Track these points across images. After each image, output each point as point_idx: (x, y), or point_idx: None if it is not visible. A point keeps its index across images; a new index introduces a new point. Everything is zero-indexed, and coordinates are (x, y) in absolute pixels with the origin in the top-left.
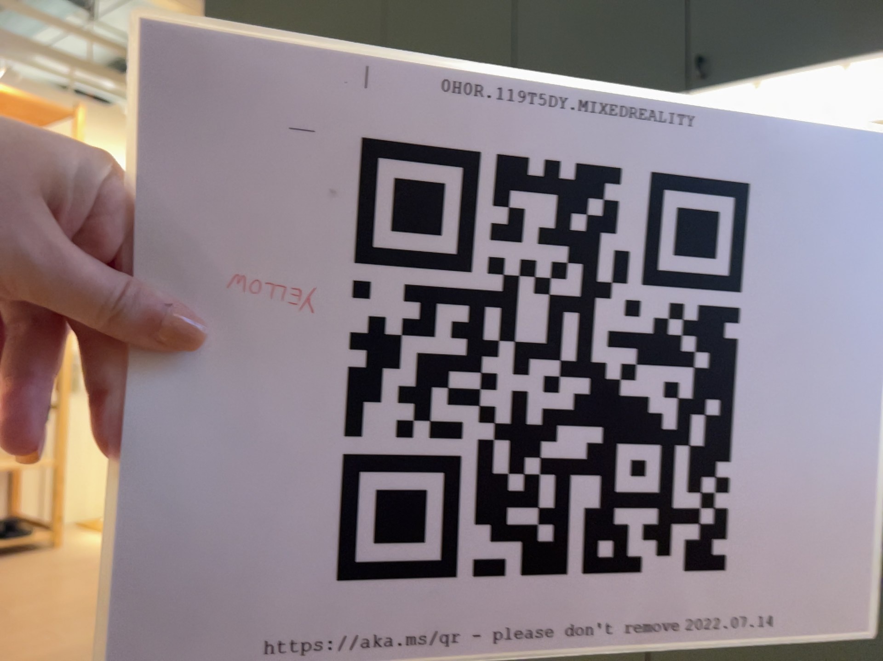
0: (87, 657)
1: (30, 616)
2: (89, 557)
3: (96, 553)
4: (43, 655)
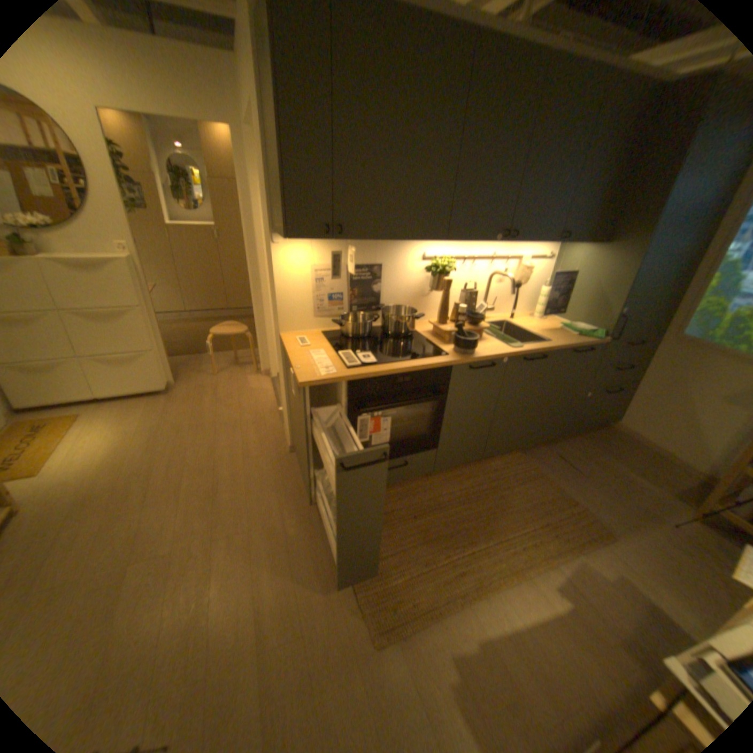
0: (277, 521)
1: (180, 540)
2: (77, 495)
3: (72, 490)
4: (257, 539)
